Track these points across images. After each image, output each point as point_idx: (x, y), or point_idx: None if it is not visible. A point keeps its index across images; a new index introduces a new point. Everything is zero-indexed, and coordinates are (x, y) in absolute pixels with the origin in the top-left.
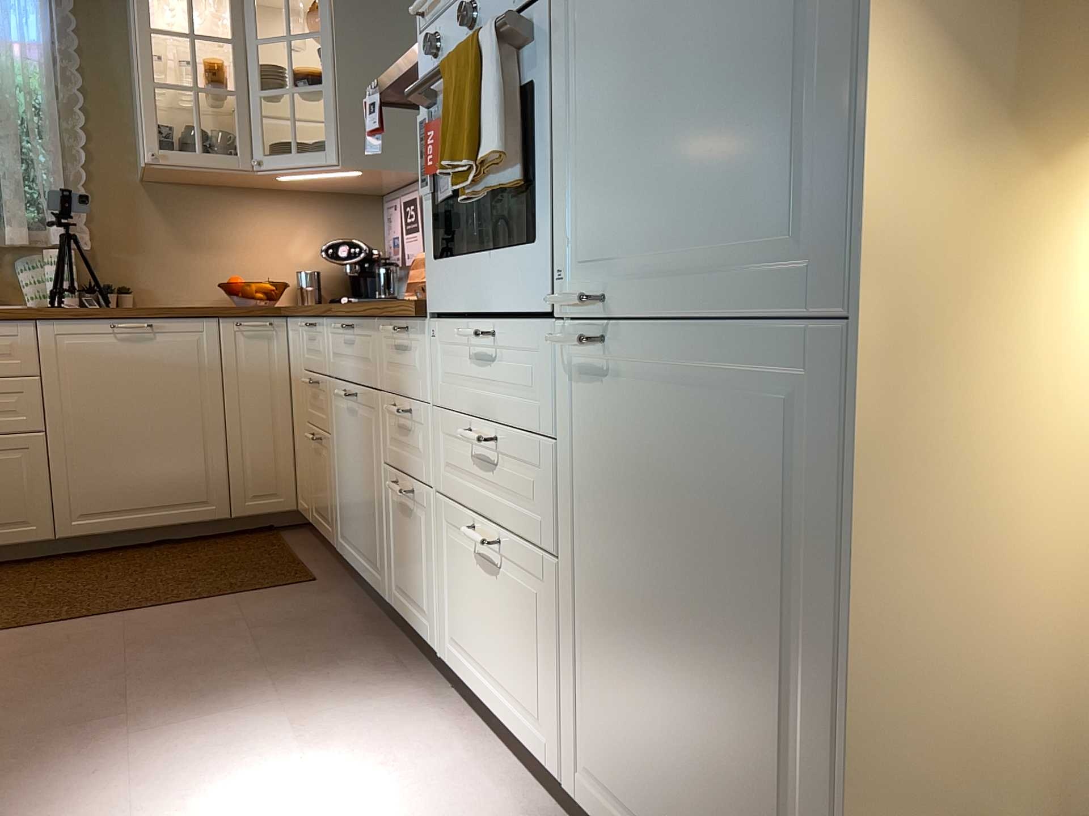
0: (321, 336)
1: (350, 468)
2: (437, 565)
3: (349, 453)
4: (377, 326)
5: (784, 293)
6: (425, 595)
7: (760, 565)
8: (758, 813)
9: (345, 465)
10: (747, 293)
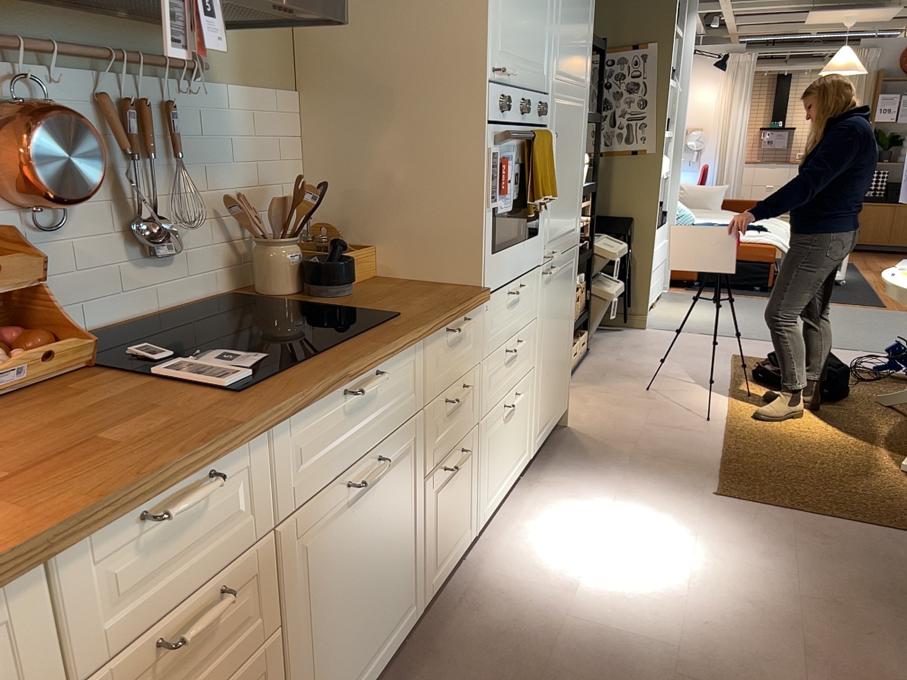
0: (231, 485)
1: (351, 584)
2: (476, 473)
3: (351, 564)
4: (424, 342)
5: (573, 240)
6: (466, 515)
7: (567, 308)
8: (563, 371)
9: (338, 598)
10: (570, 242)
